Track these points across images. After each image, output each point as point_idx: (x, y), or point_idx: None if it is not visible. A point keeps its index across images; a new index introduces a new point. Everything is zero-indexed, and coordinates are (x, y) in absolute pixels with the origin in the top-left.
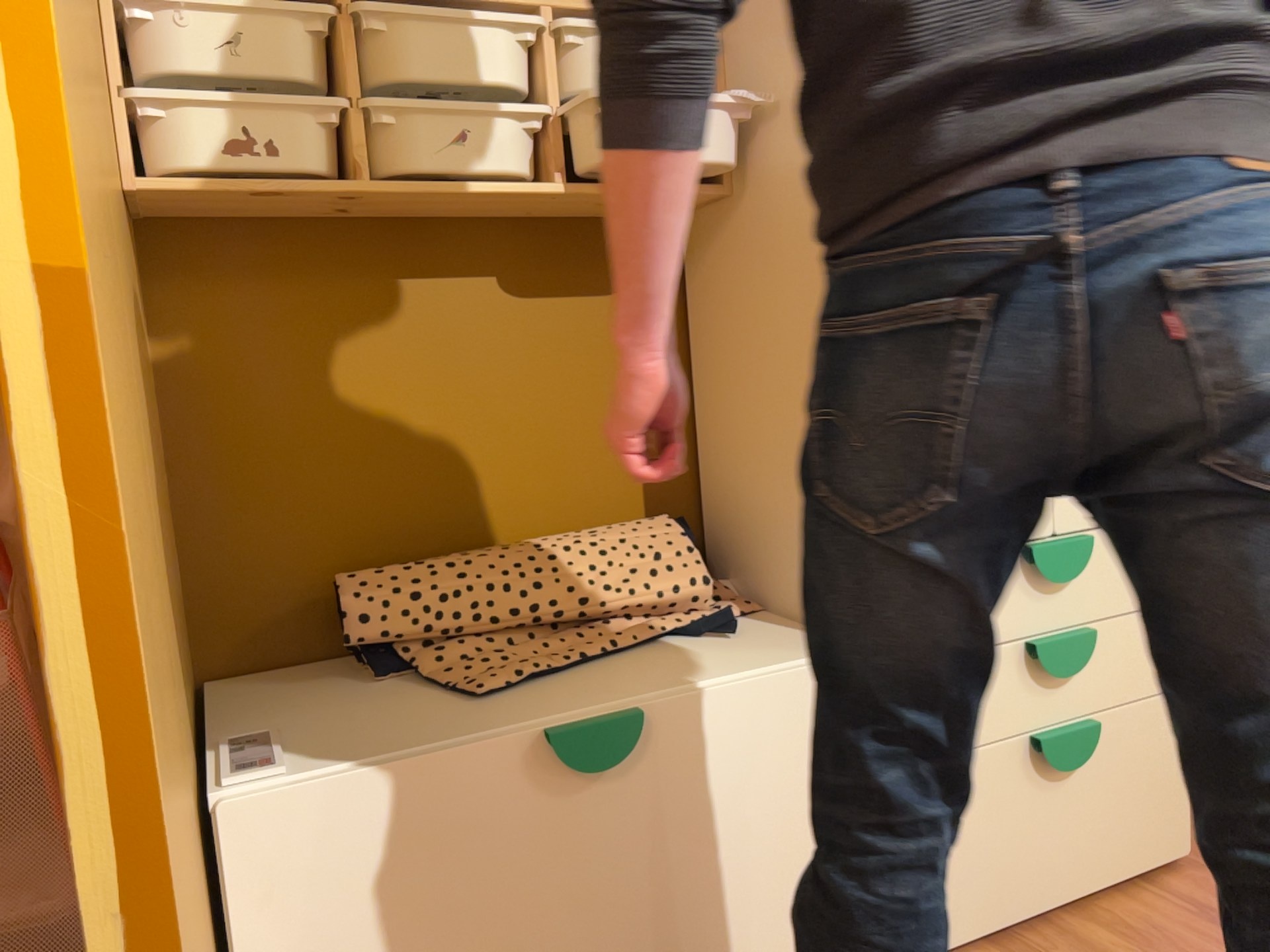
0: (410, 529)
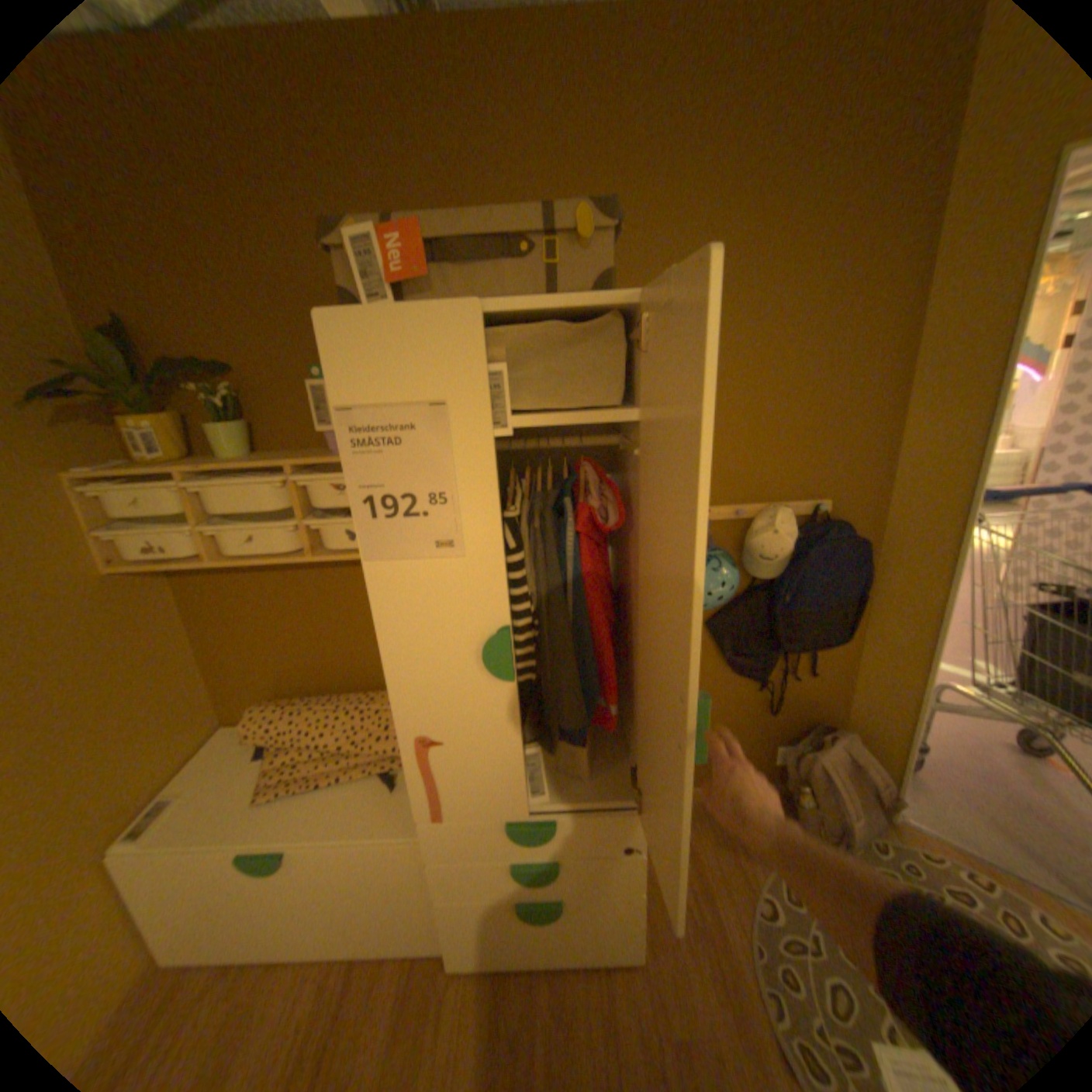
0: (299, 678)
